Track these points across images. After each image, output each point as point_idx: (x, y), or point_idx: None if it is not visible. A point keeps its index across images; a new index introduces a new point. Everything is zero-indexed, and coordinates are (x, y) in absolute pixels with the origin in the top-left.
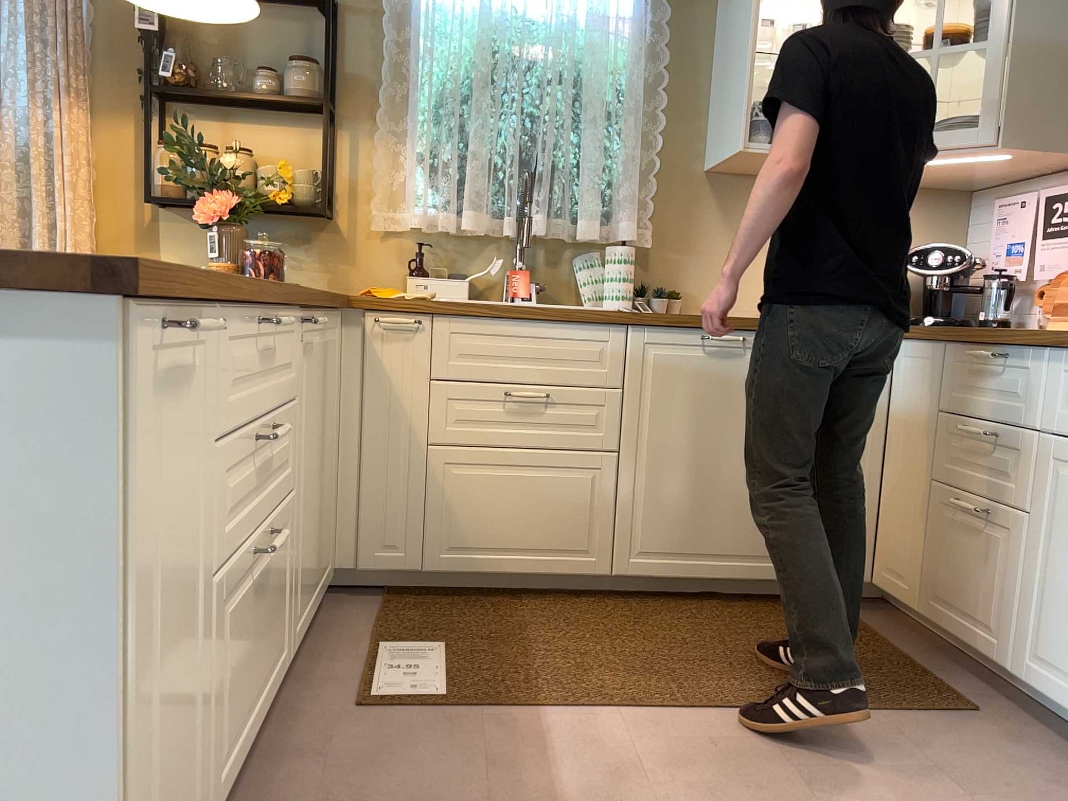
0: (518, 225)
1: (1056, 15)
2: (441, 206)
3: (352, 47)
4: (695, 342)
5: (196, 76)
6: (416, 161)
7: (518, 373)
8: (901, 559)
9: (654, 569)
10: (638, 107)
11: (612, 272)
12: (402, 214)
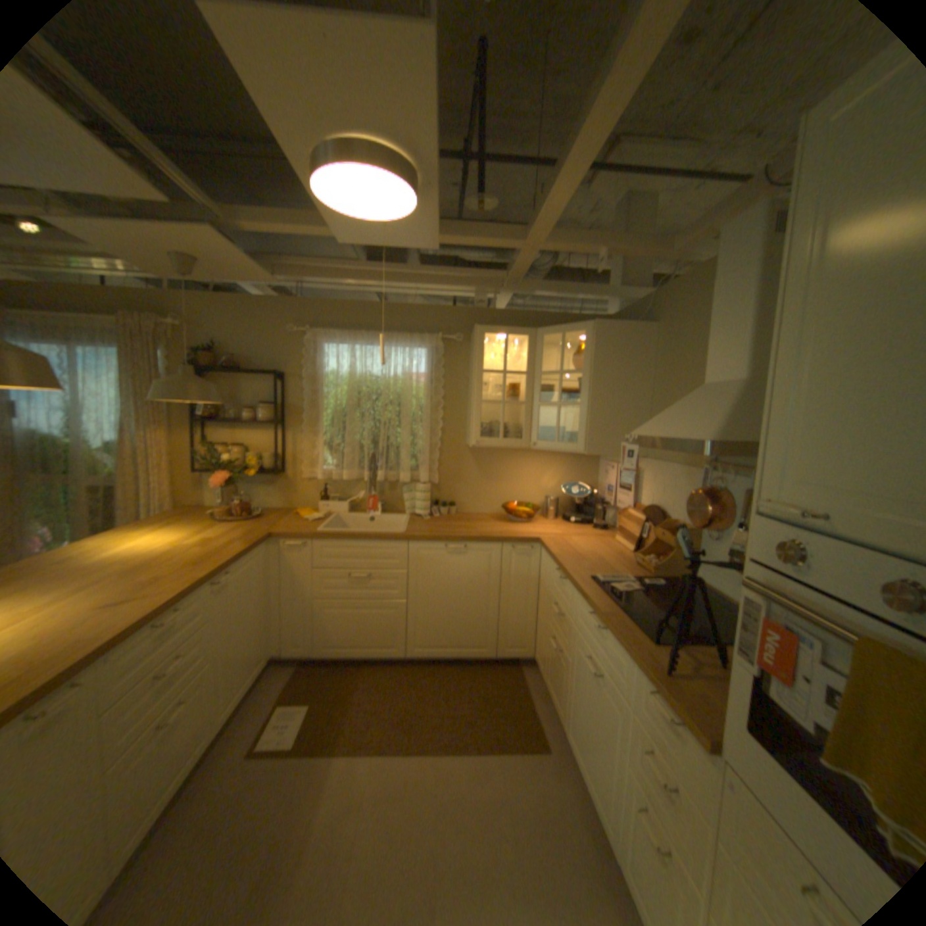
0: (375, 473)
1: (612, 391)
2: (335, 467)
3: (292, 391)
4: (441, 548)
5: (214, 411)
6: (322, 446)
7: (356, 564)
8: (541, 653)
9: (426, 654)
10: (430, 417)
11: (418, 497)
12: (317, 470)
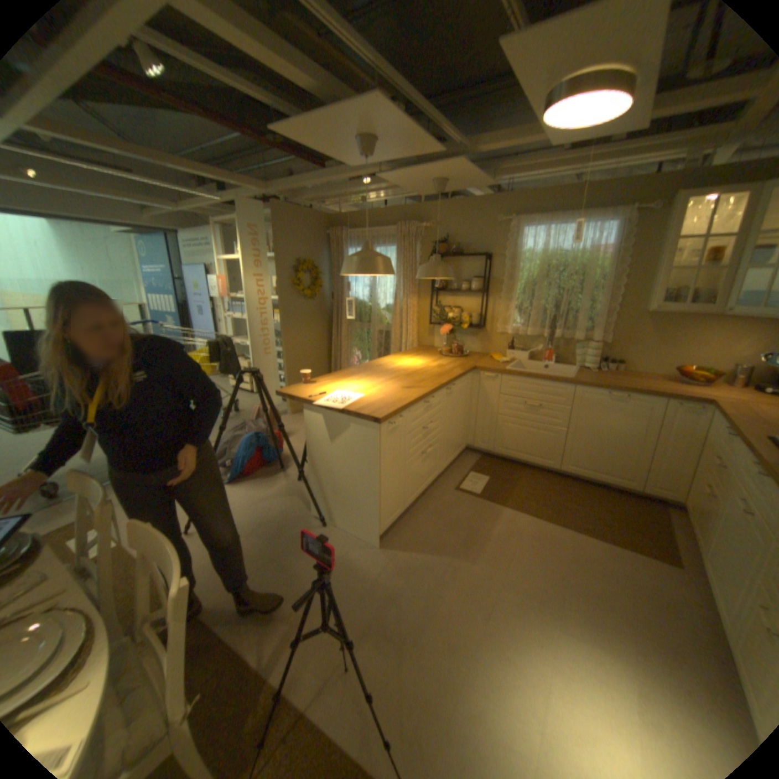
0: (552, 331)
1: None
2: (521, 325)
3: (495, 268)
4: (604, 395)
5: (444, 284)
6: (513, 309)
7: (530, 396)
8: (693, 500)
9: (577, 472)
10: (611, 284)
11: (588, 353)
12: (507, 327)
